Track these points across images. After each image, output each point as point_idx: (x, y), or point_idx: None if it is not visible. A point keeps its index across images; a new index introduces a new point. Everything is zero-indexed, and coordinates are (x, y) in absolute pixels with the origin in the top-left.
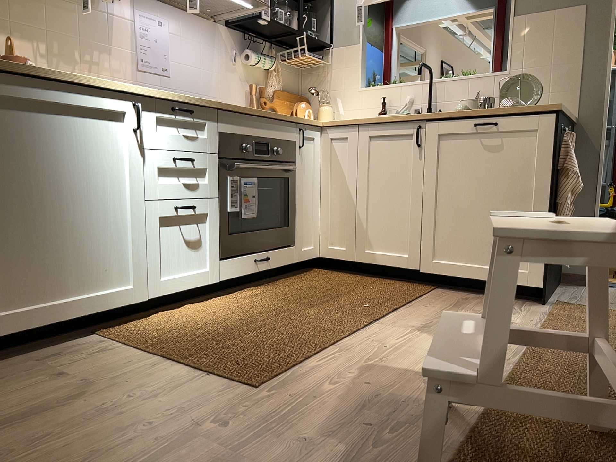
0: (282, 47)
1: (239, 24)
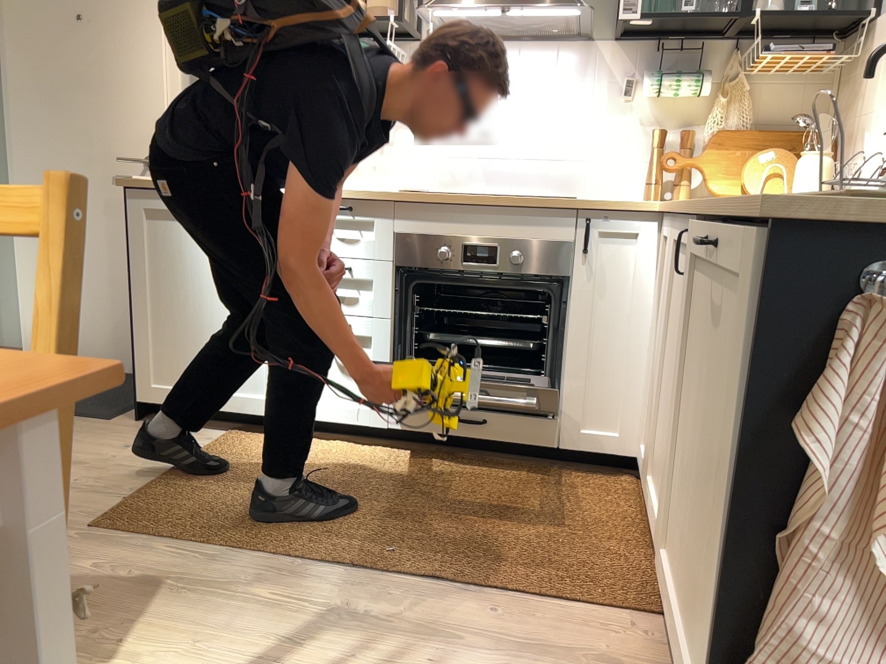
0: (771, 41)
1: (629, 32)
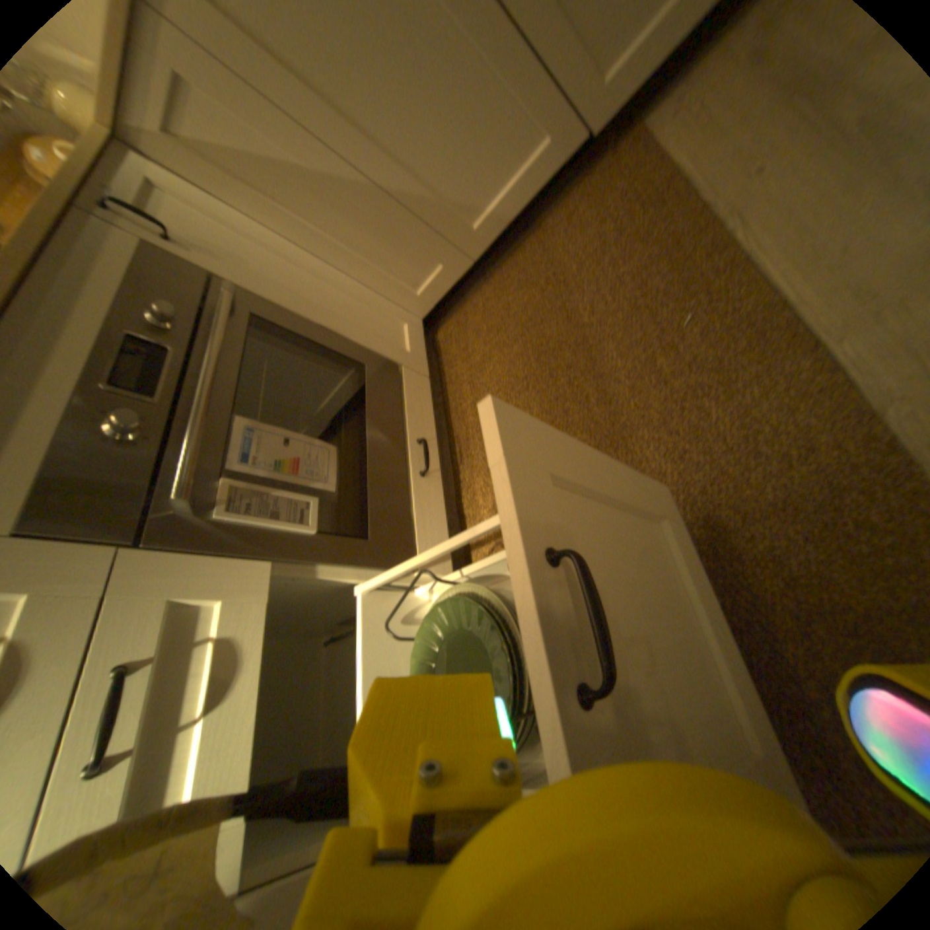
0: None
1: None
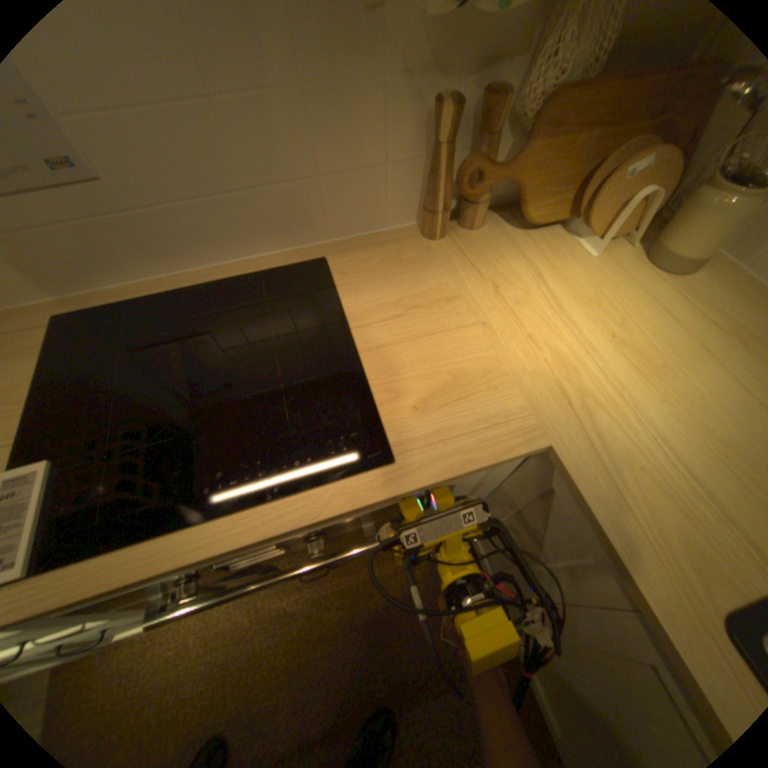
0: None
1: None
